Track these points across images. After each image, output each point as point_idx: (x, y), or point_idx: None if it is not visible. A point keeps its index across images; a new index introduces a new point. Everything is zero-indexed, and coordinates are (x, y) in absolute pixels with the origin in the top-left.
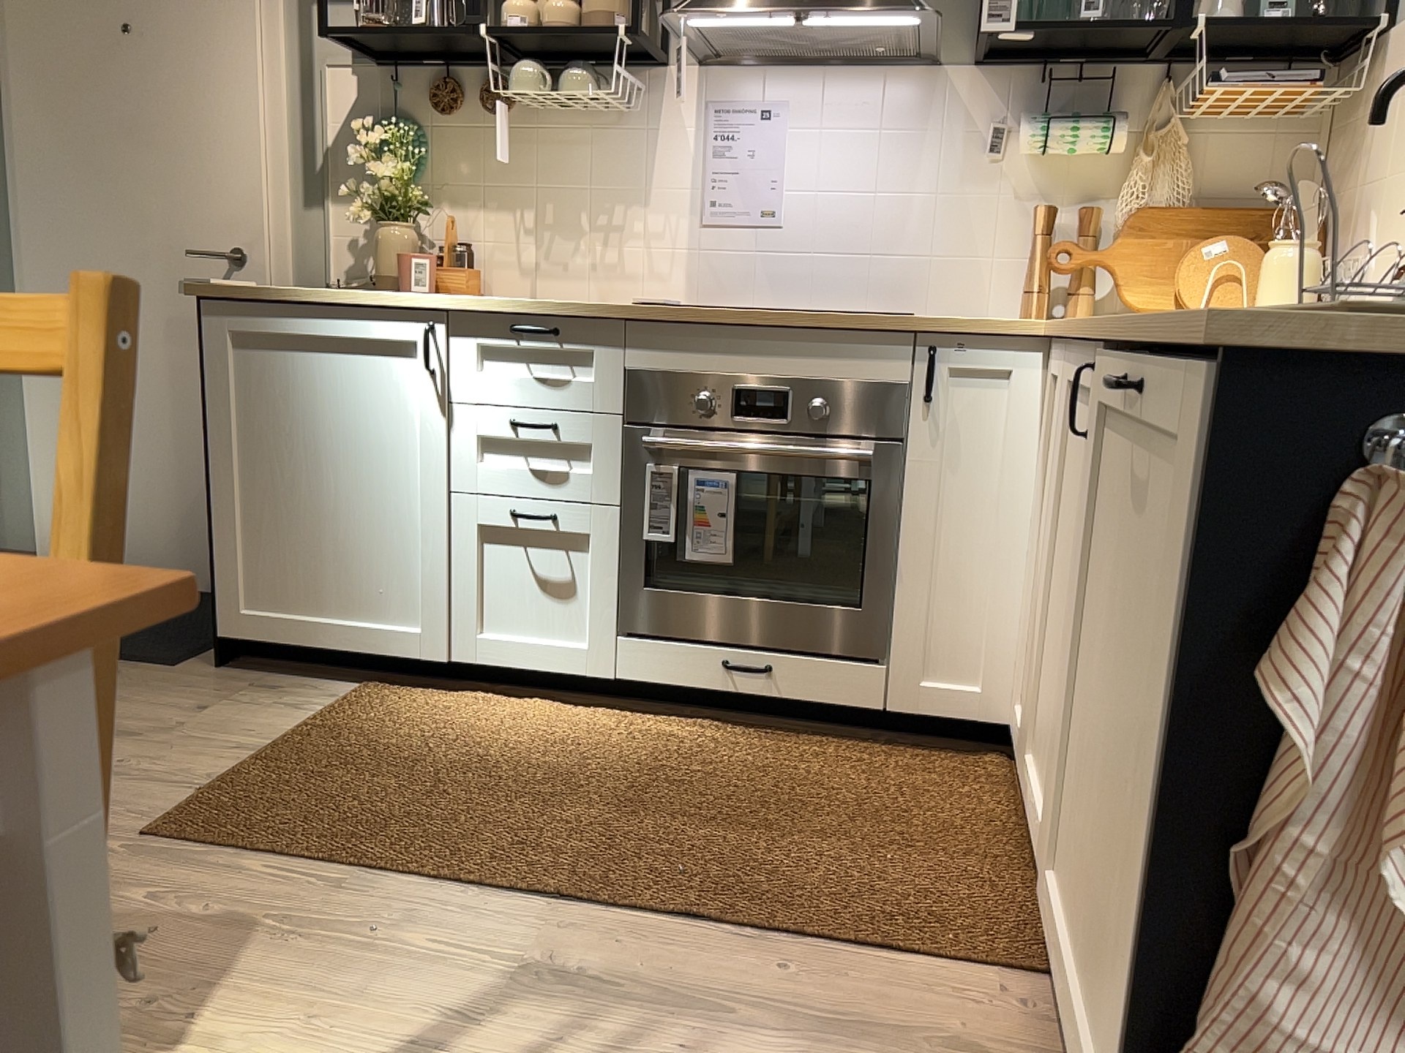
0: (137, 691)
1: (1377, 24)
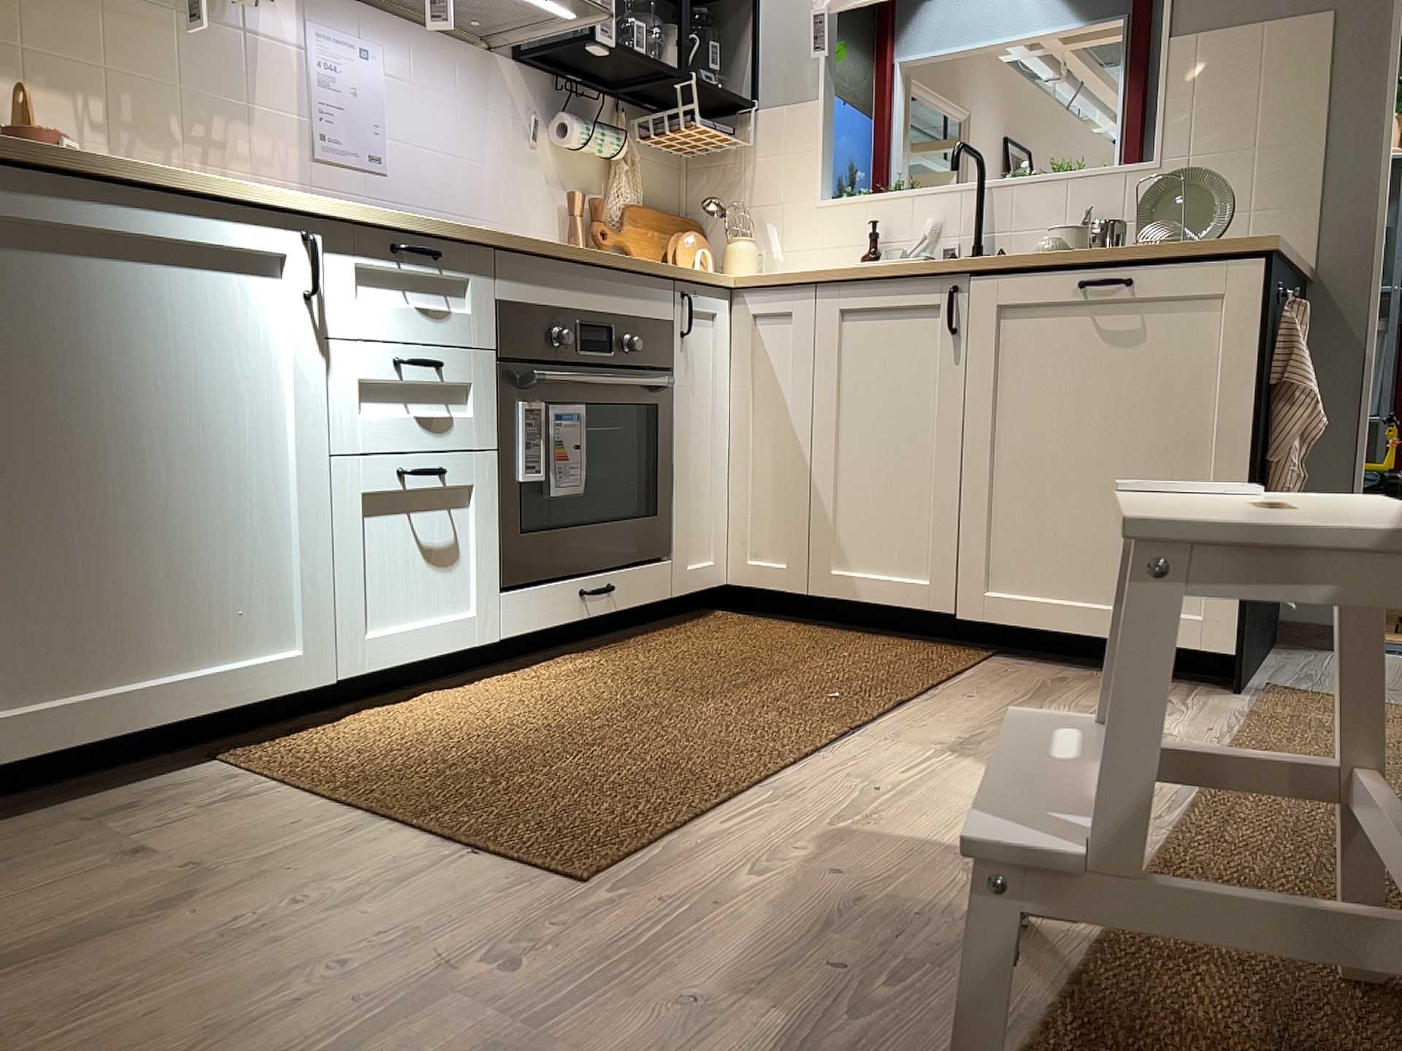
0: None
1: (753, 105)
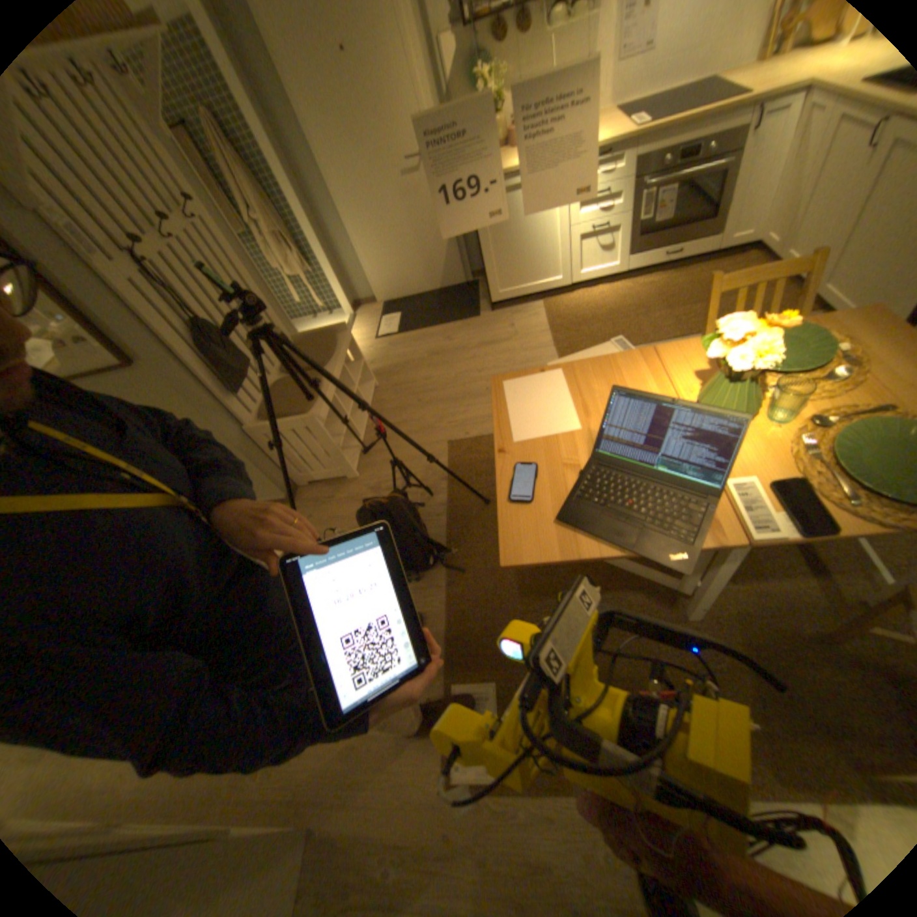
0: (485, 327)
1: None
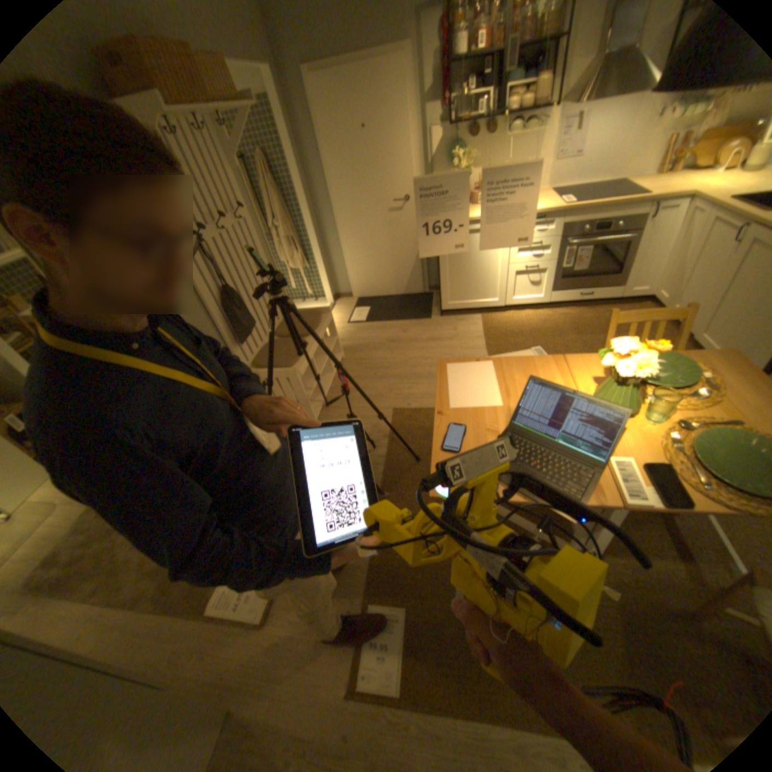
0: (434, 327)
1: None
